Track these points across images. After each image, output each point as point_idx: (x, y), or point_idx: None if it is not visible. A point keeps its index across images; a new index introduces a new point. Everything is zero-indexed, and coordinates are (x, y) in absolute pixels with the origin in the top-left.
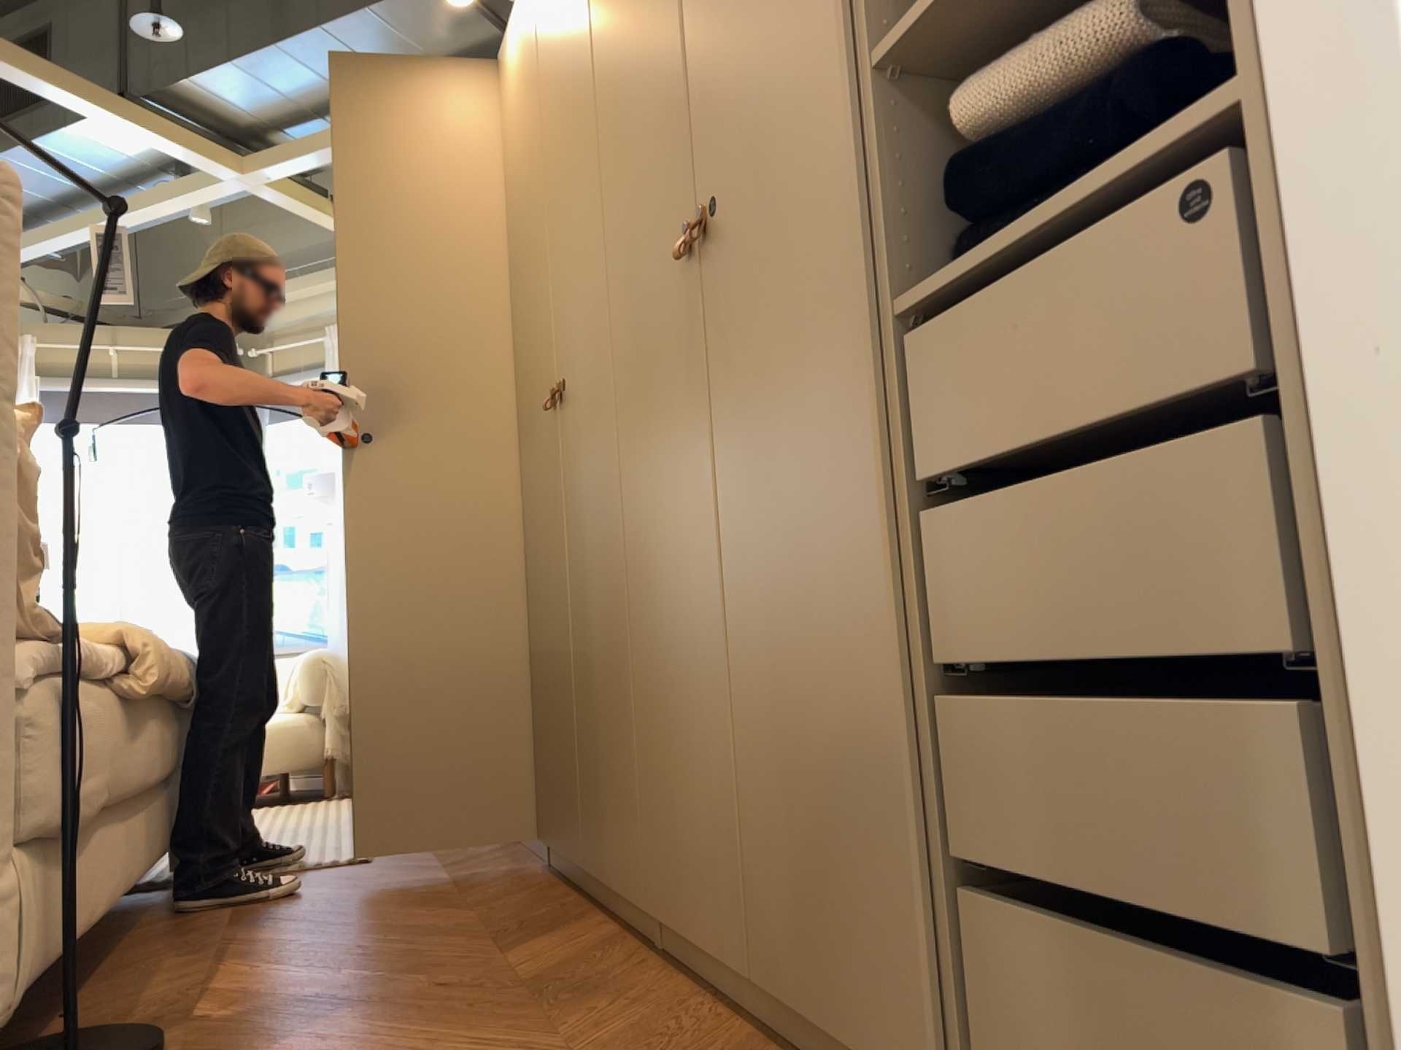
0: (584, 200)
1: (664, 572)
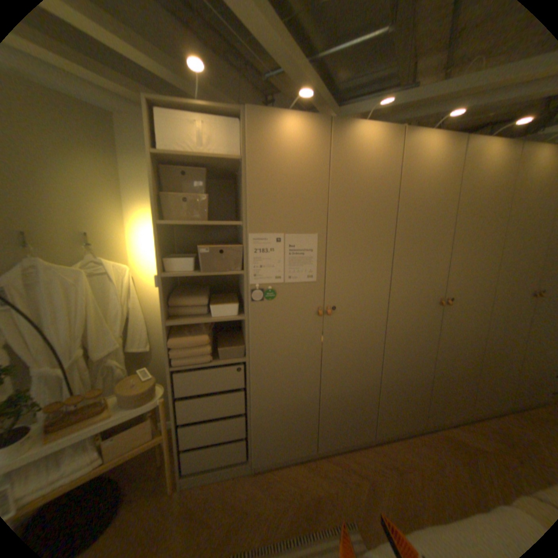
0: (485, 251)
1: (503, 353)
